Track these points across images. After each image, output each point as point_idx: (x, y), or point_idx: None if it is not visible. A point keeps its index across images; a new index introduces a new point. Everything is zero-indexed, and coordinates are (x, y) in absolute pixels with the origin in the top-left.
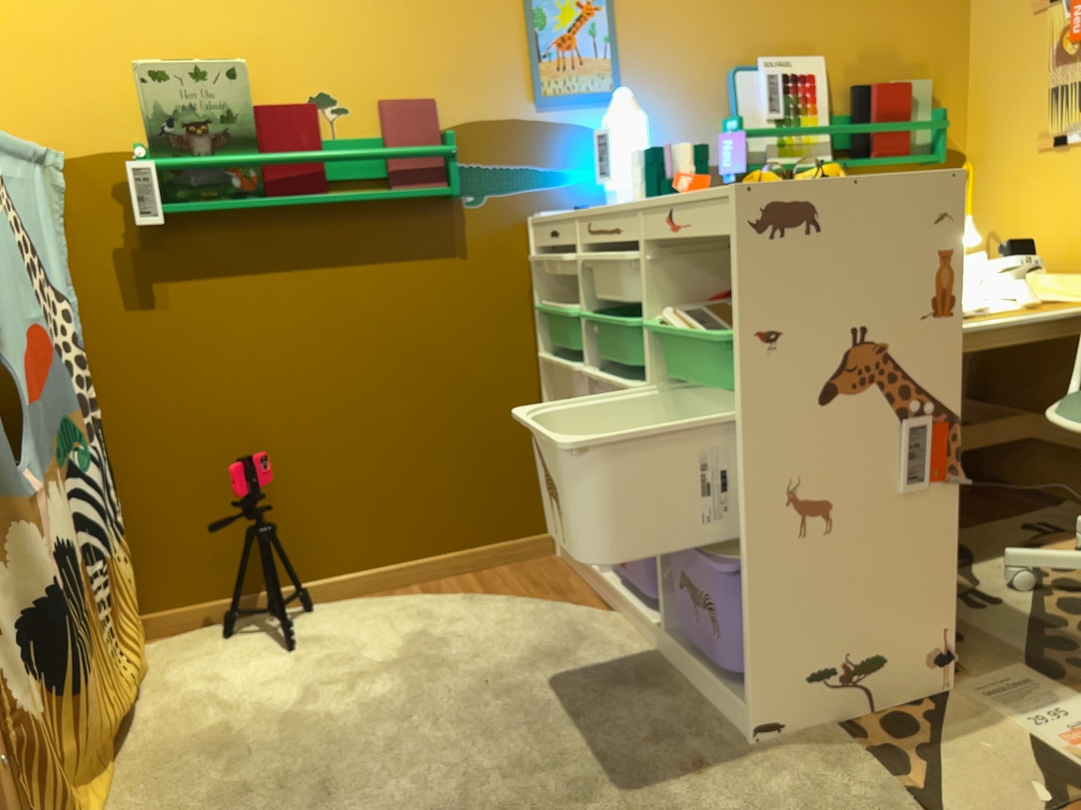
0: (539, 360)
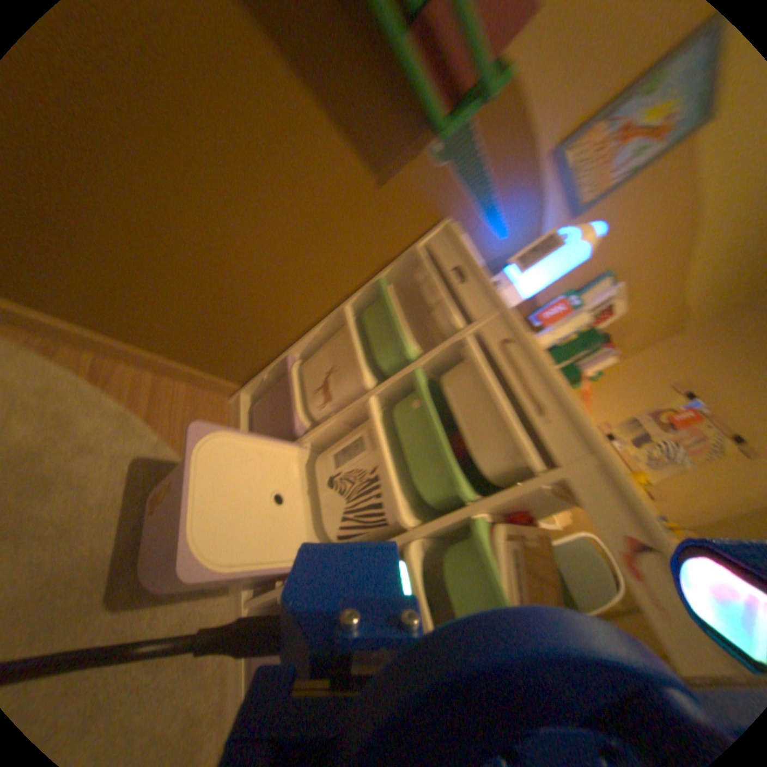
0: (342, 308)
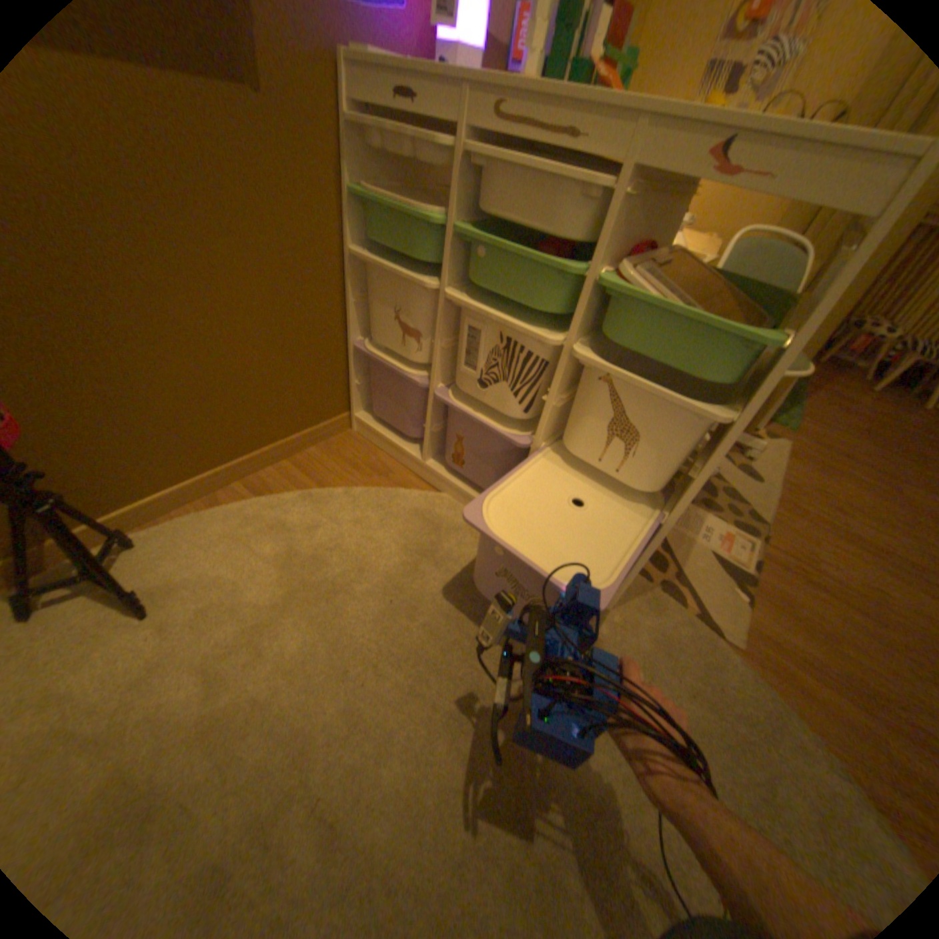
0: (344, 254)
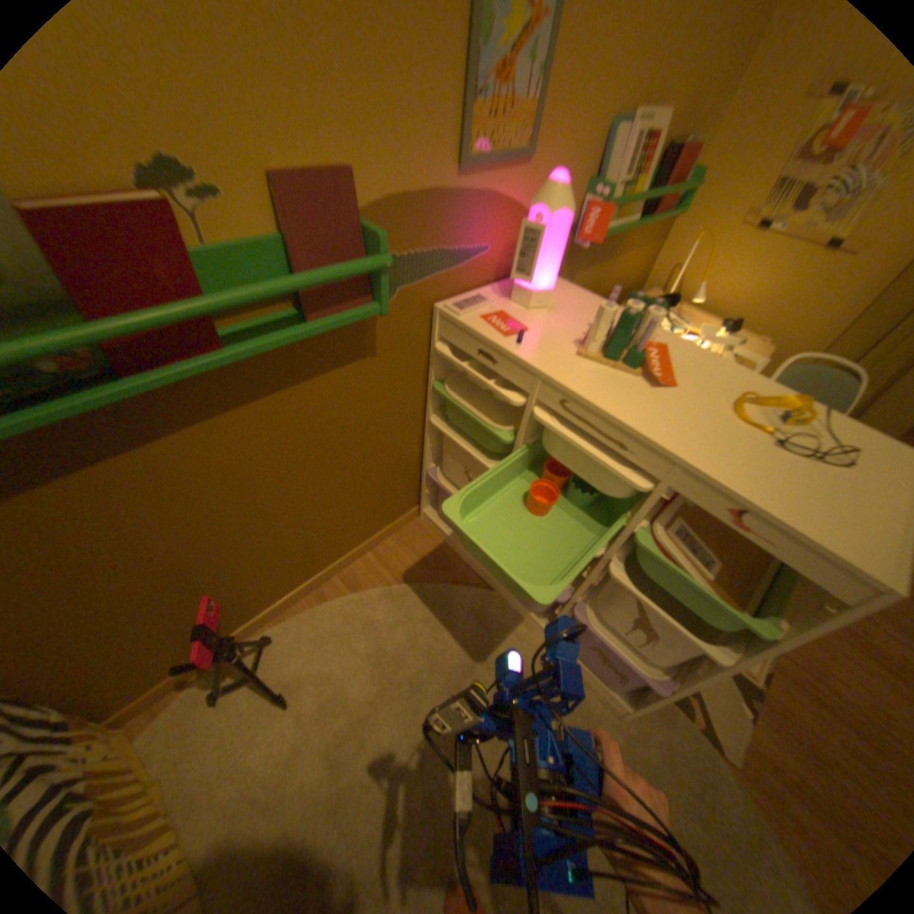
0: (425, 417)
